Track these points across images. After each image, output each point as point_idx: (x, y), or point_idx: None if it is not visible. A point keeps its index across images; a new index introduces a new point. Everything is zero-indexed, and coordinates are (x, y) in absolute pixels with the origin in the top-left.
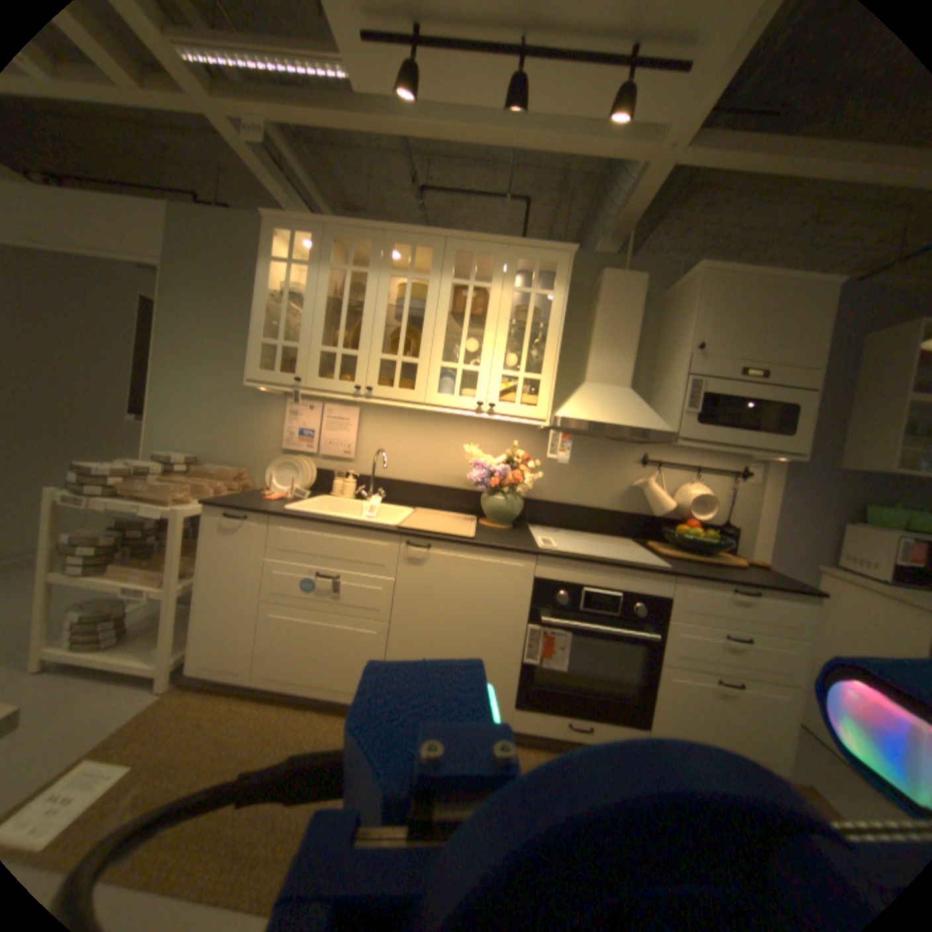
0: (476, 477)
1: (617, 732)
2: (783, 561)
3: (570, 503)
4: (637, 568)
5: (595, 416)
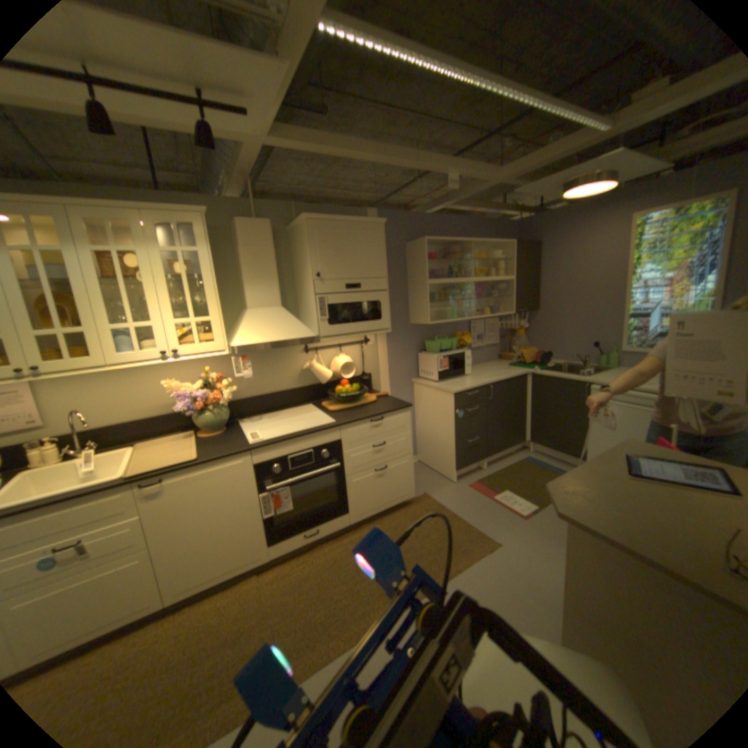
0: (183, 406)
1: (332, 525)
2: (395, 384)
3: (266, 394)
4: (317, 432)
5: (263, 339)
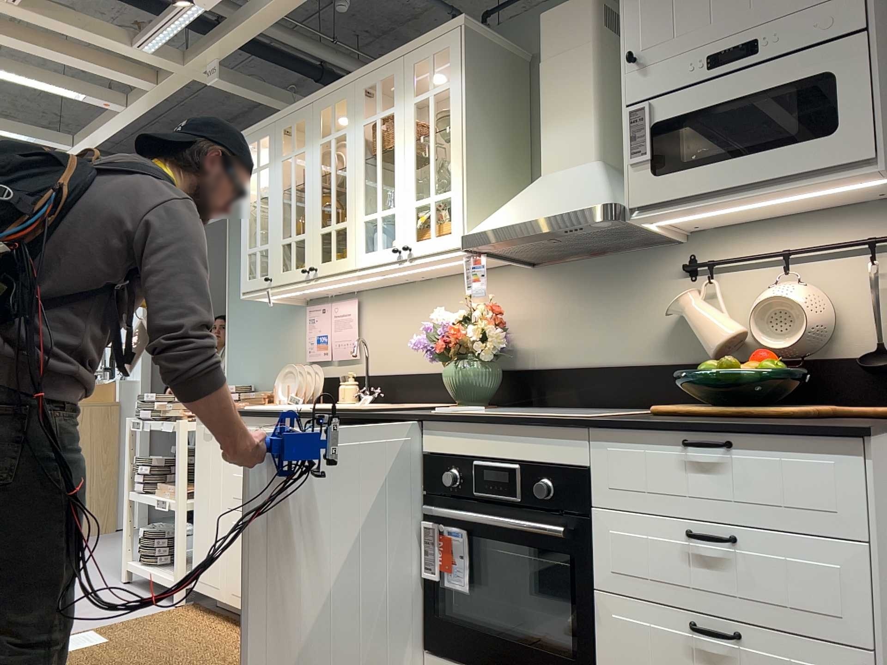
0: (426, 344)
1: None
2: None
3: (591, 365)
4: (528, 420)
5: (511, 218)
